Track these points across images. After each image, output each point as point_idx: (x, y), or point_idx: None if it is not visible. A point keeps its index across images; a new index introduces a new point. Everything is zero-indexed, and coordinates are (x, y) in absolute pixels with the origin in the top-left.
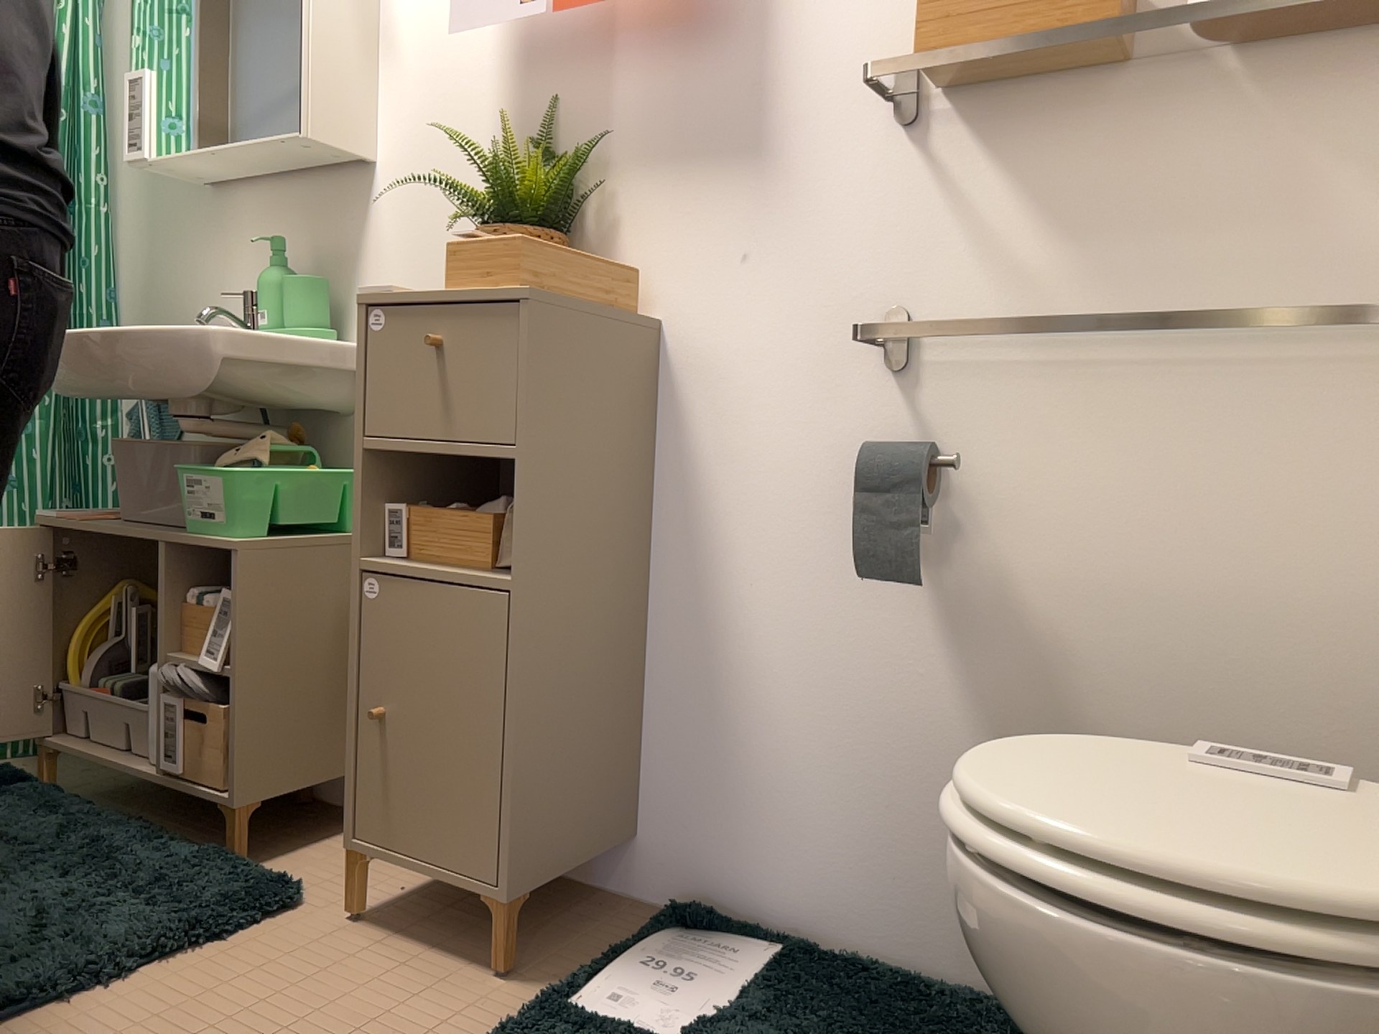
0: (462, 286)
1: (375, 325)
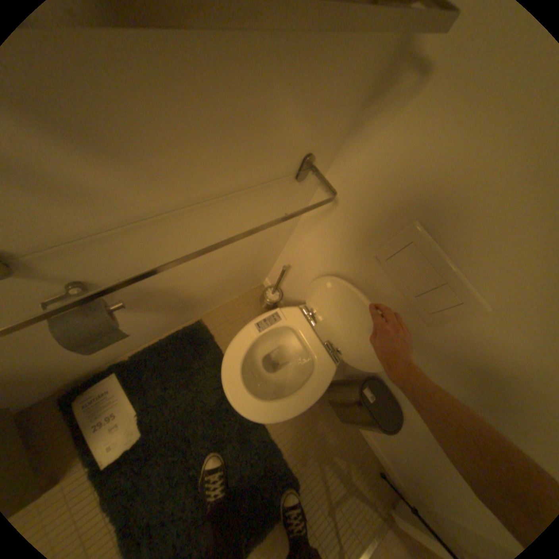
0: None
1: None
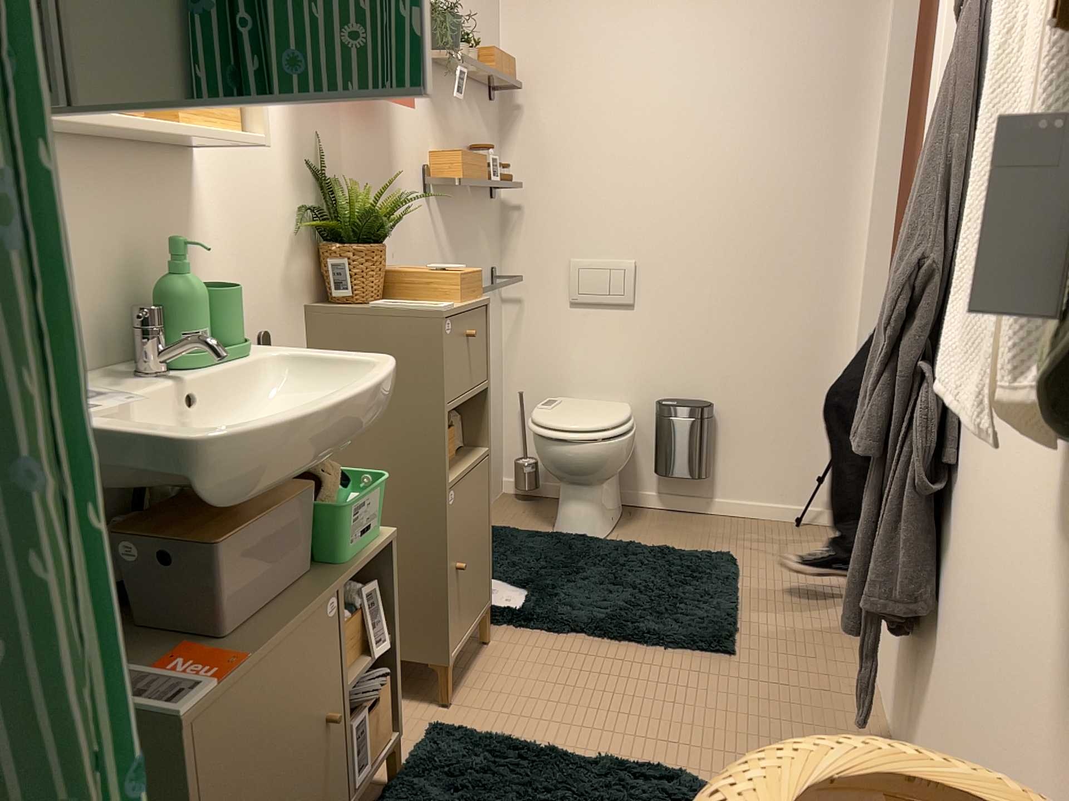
0: (472, 301)
1: (451, 330)
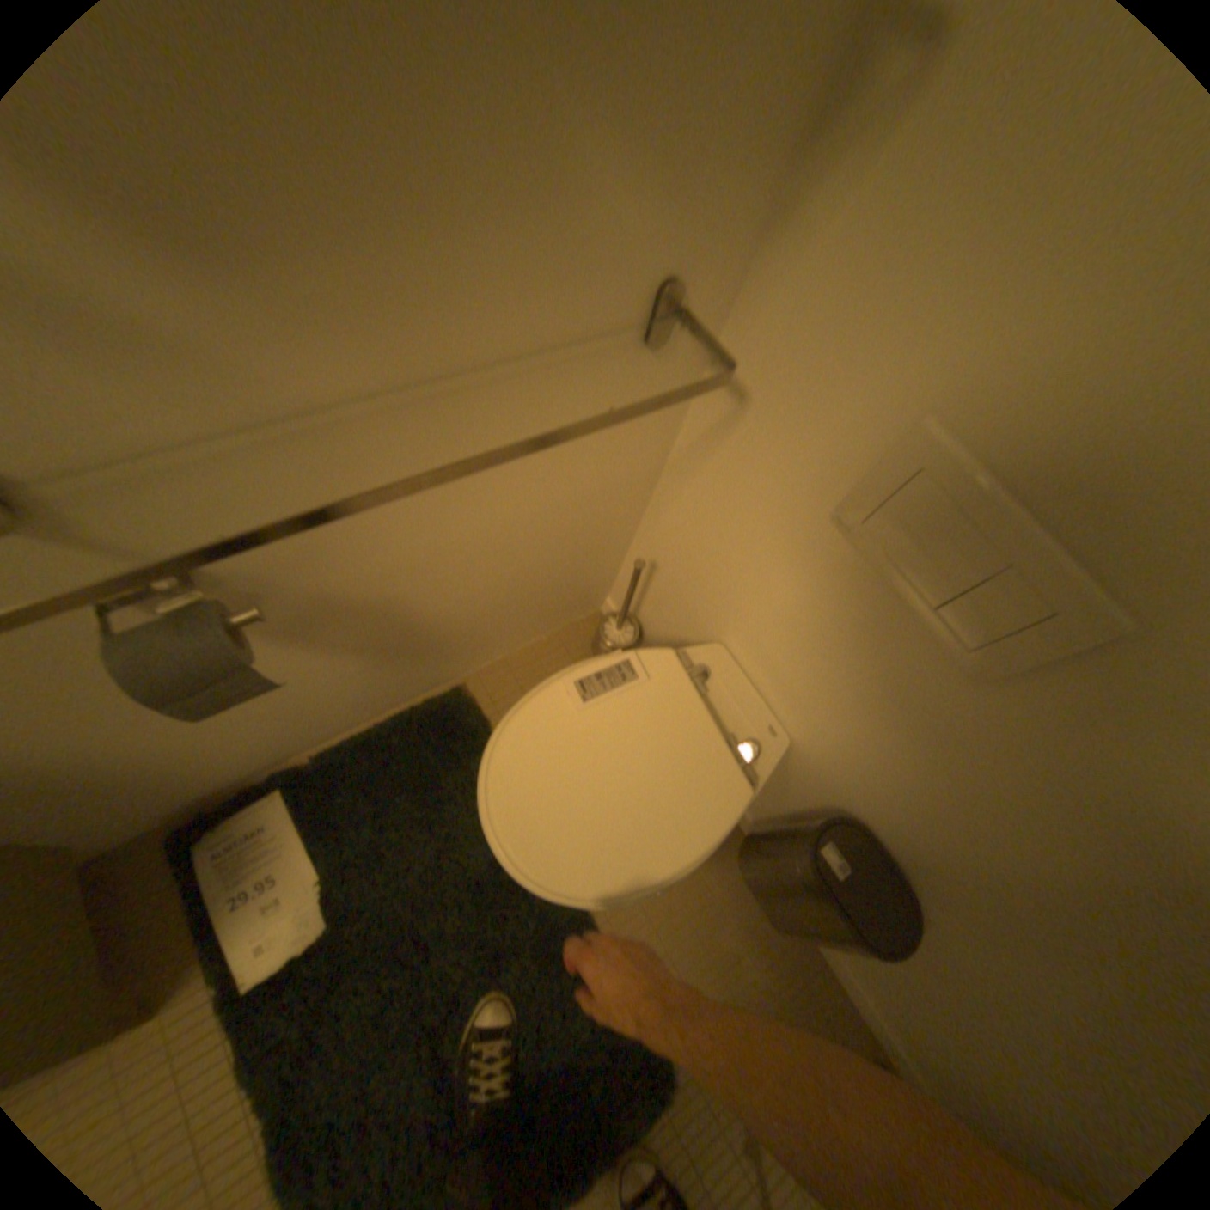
0: None
1: None
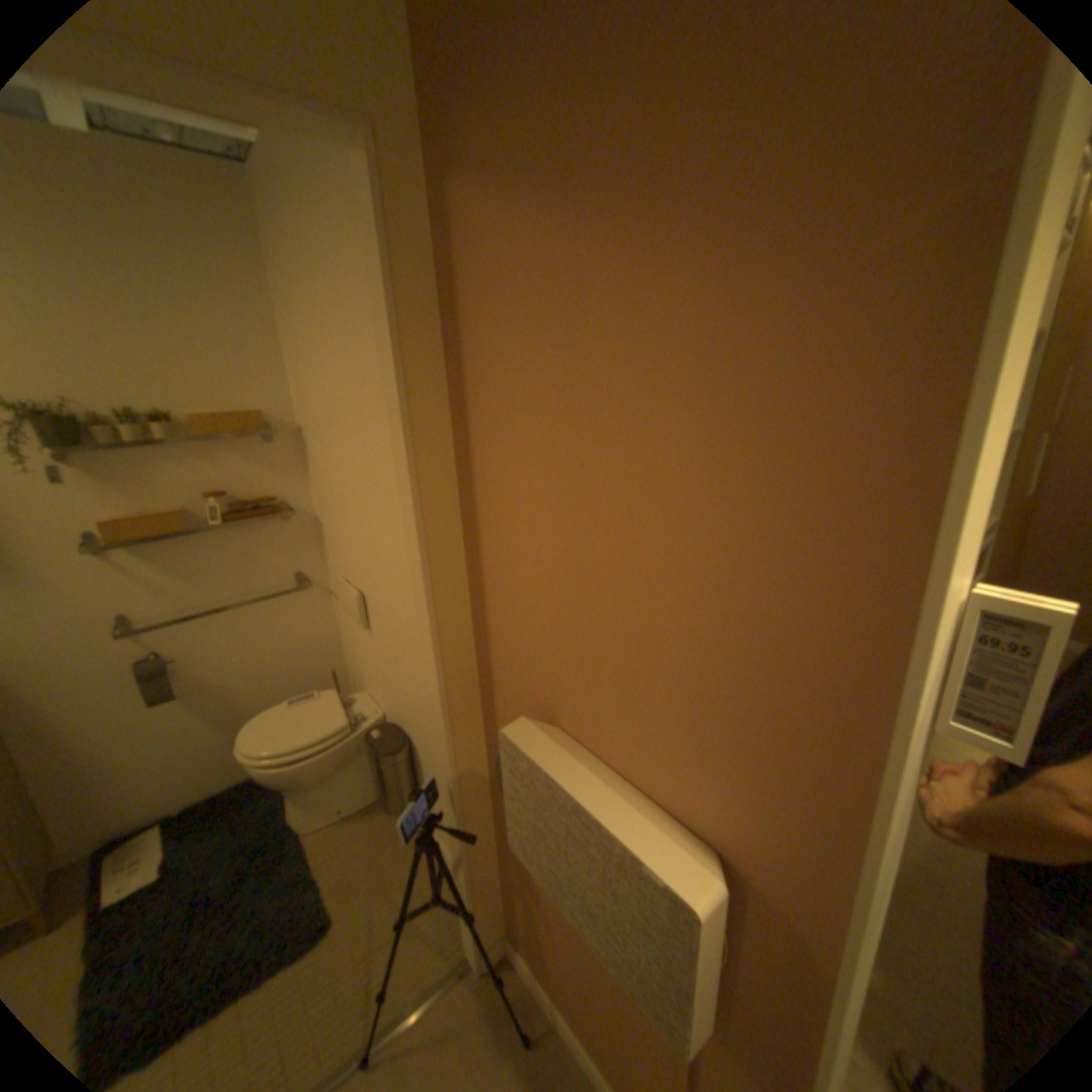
0: None
1: None
